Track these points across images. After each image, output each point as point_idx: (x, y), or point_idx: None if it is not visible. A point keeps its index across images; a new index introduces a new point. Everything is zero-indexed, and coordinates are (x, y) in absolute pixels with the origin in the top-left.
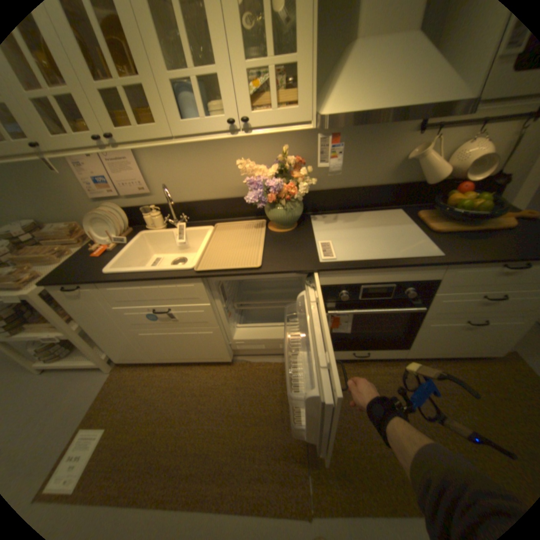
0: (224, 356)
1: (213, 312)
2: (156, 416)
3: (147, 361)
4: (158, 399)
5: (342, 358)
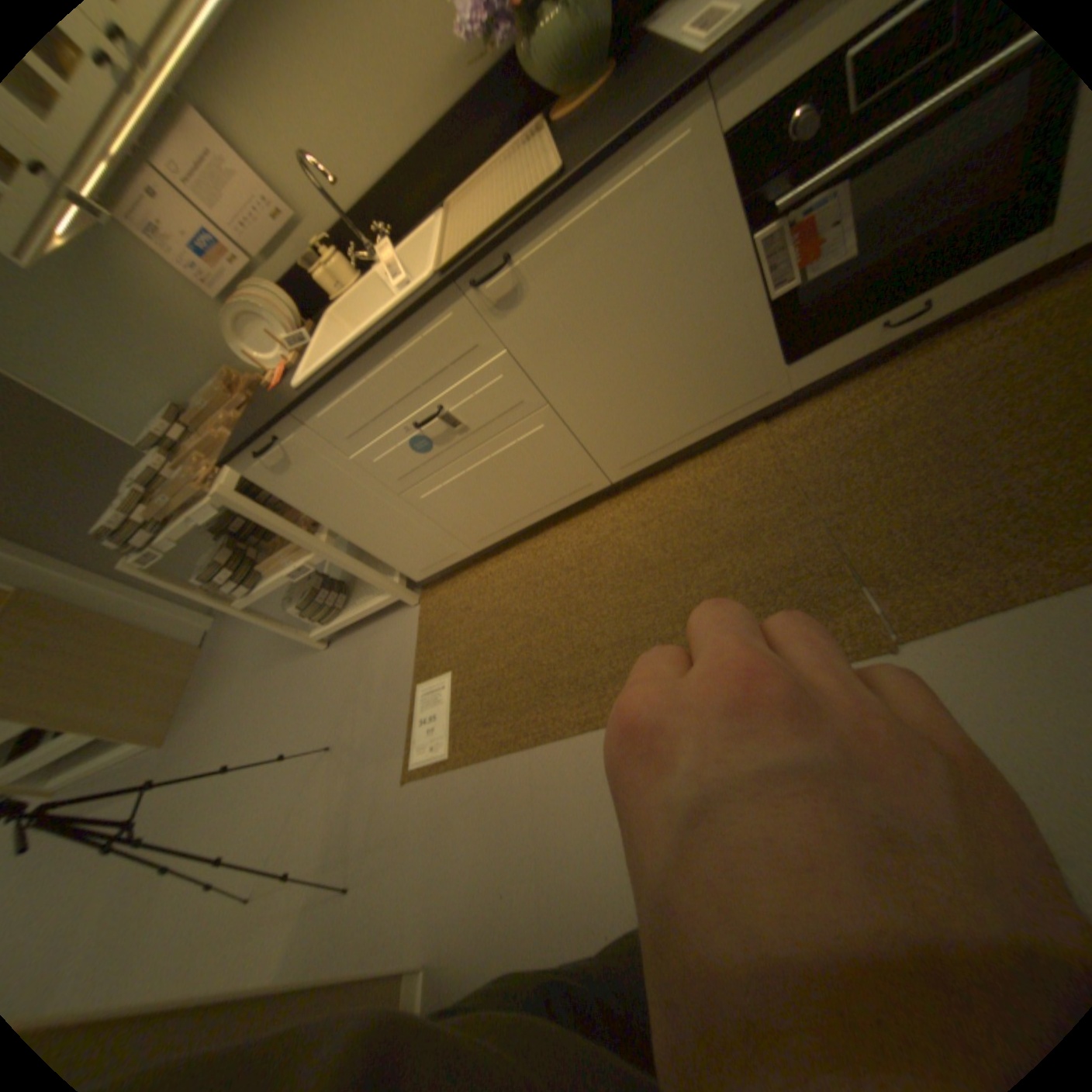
0: (593, 475)
1: (523, 370)
2: (522, 622)
3: (465, 553)
4: (513, 600)
5: (859, 351)
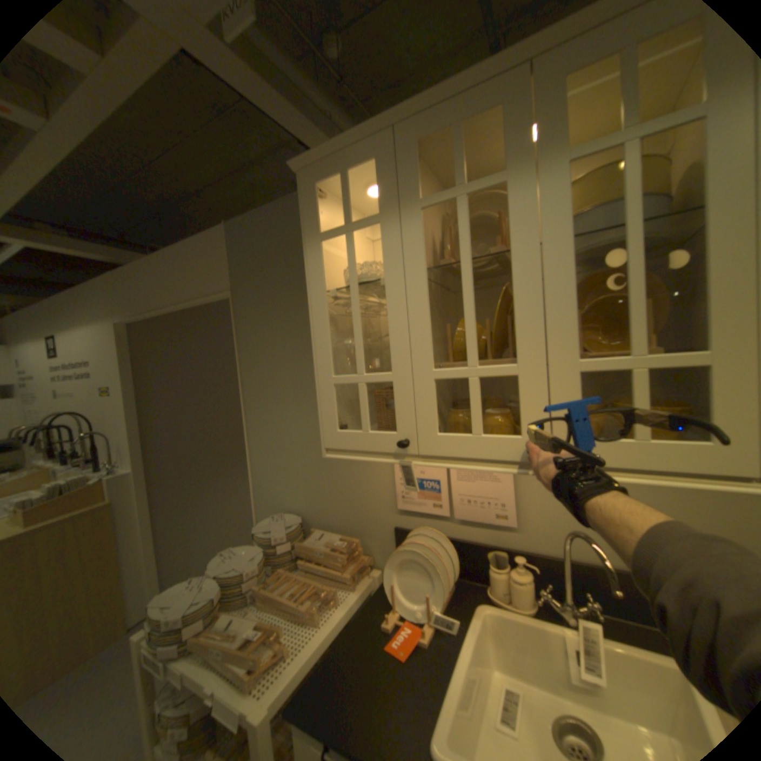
0: None
1: None
2: None
3: None
4: None
5: None
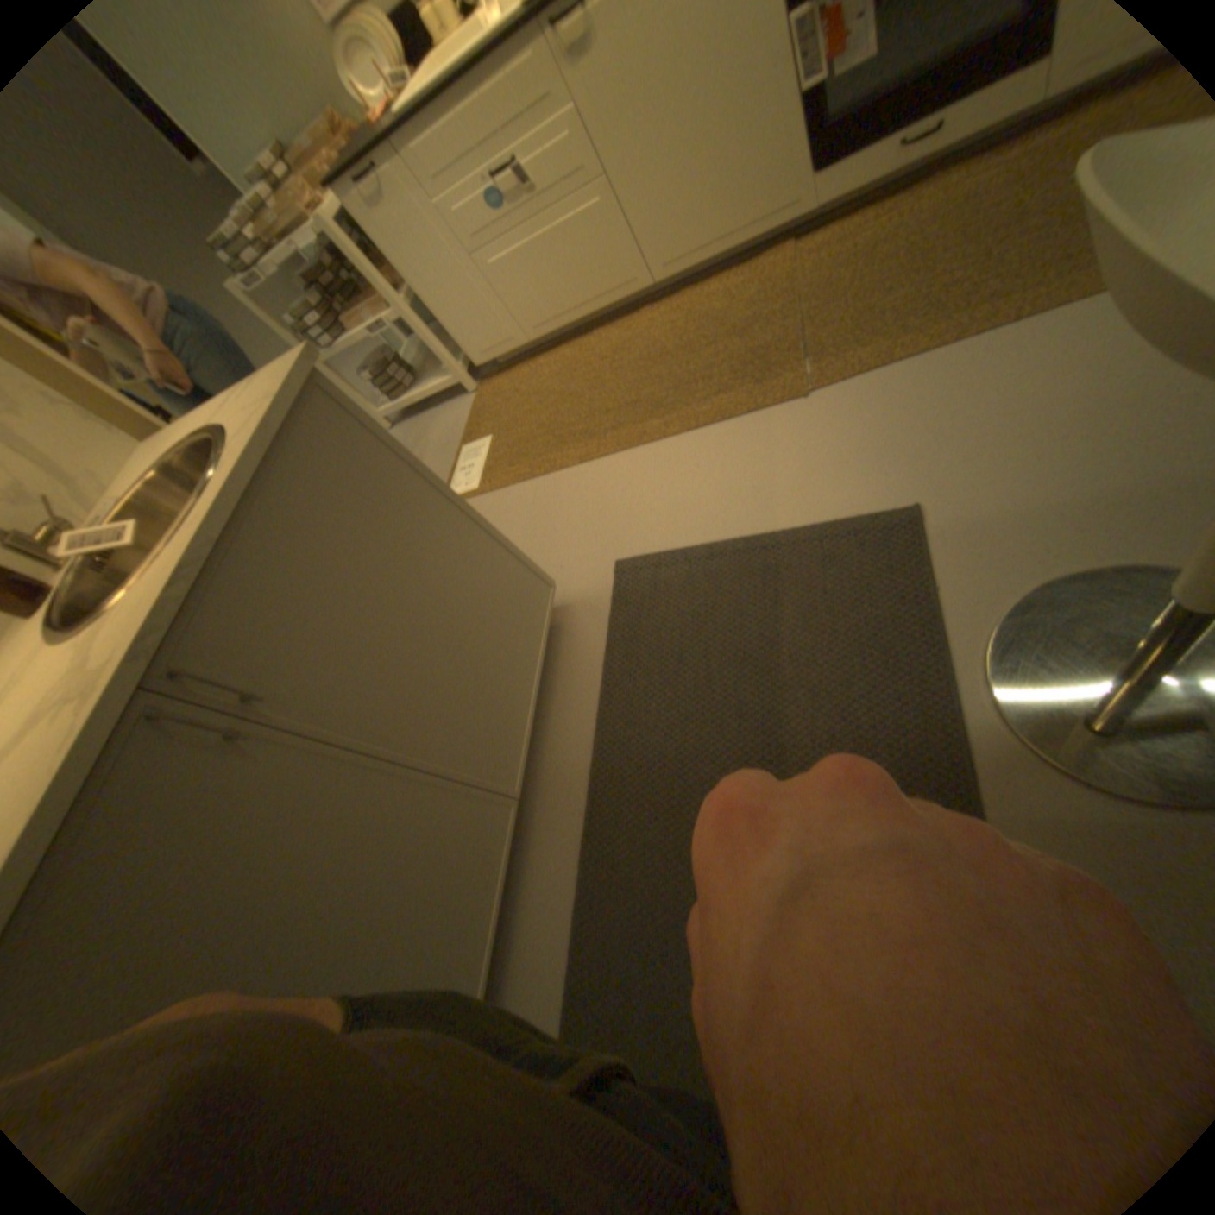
0: (638, 267)
1: (585, 127)
2: (556, 397)
3: (520, 339)
4: (553, 382)
5: (879, 166)
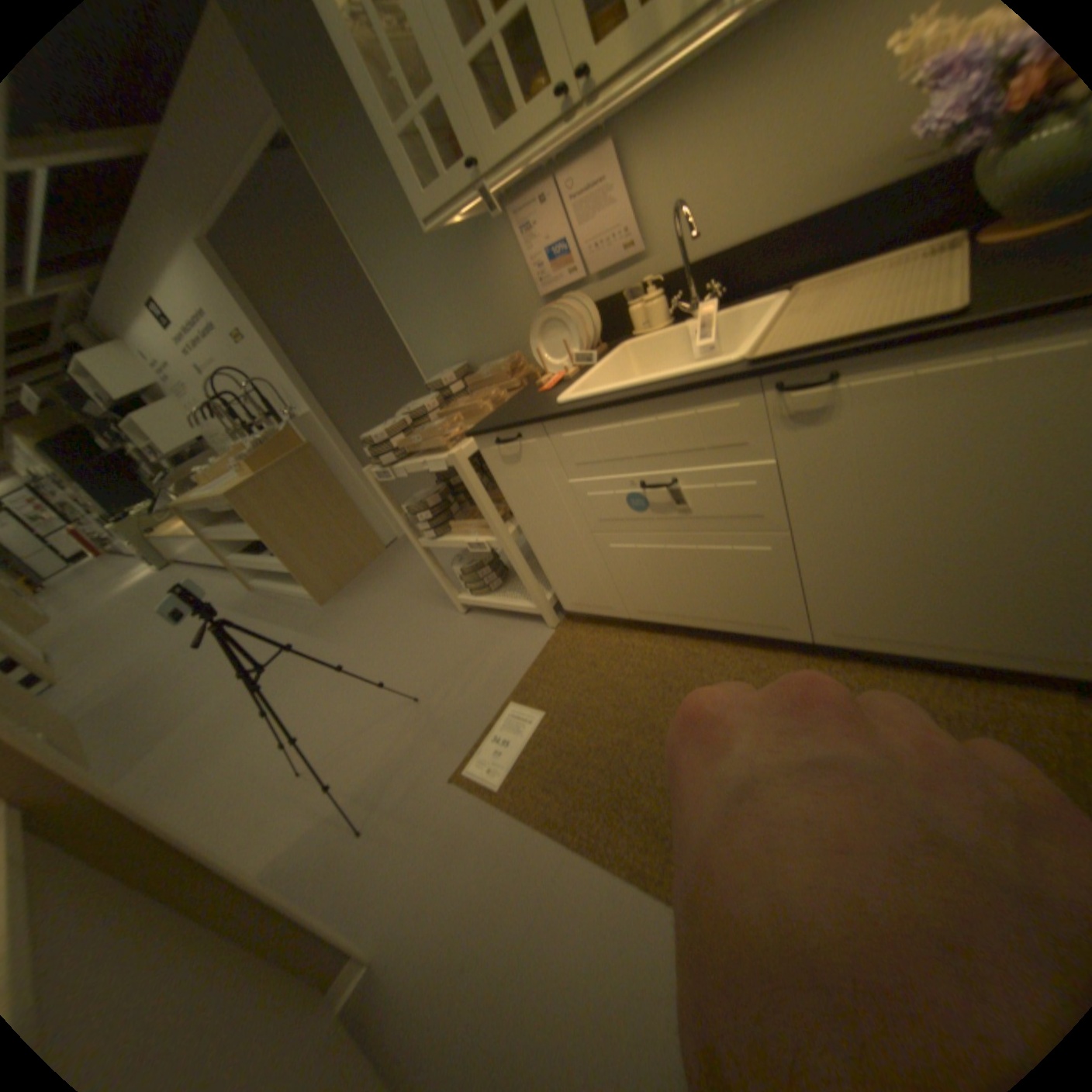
0: (796, 623)
1: (782, 488)
2: (634, 717)
3: (620, 613)
4: (638, 689)
5: None
